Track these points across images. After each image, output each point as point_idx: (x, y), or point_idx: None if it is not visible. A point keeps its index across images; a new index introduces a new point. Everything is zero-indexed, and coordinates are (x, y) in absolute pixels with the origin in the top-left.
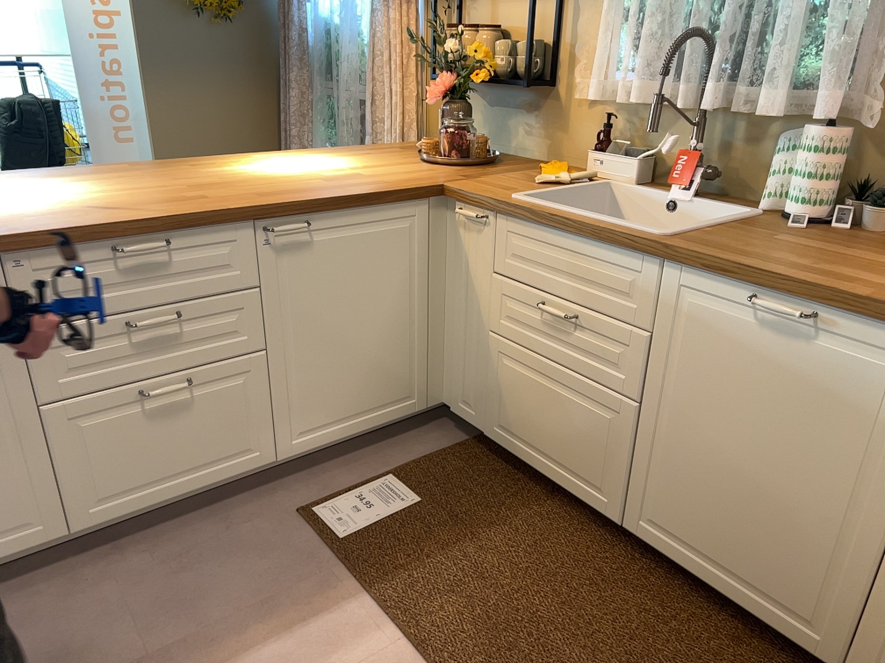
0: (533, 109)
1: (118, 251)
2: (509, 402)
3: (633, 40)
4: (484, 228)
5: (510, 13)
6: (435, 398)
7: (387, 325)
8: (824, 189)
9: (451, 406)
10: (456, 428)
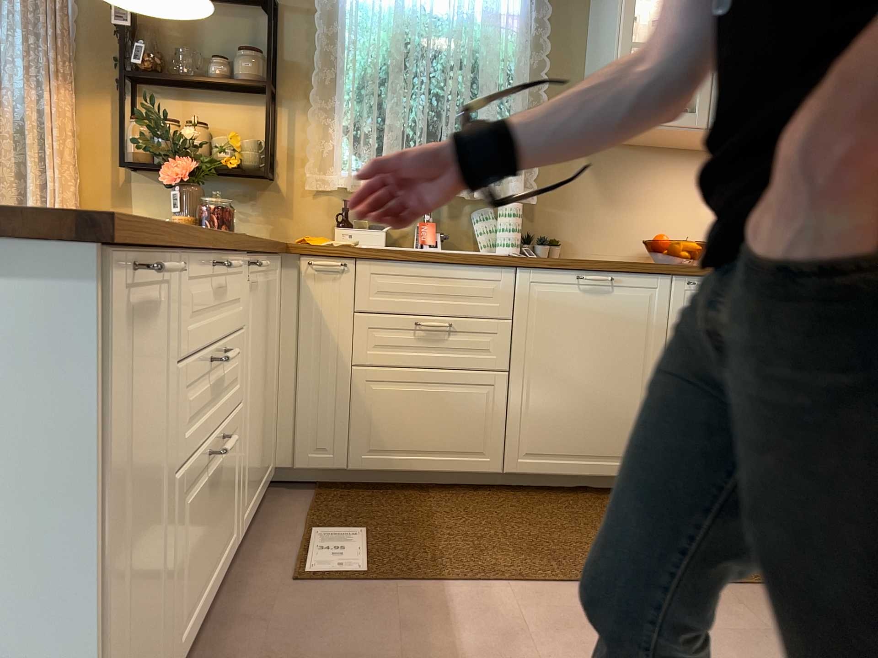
0: (250, 198)
1: (220, 267)
2: (379, 425)
3: (372, 145)
4: (339, 275)
5: (213, 115)
6: (273, 462)
7: (268, 381)
8: (521, 235)
9: (288, 466)
10: (292, 490)
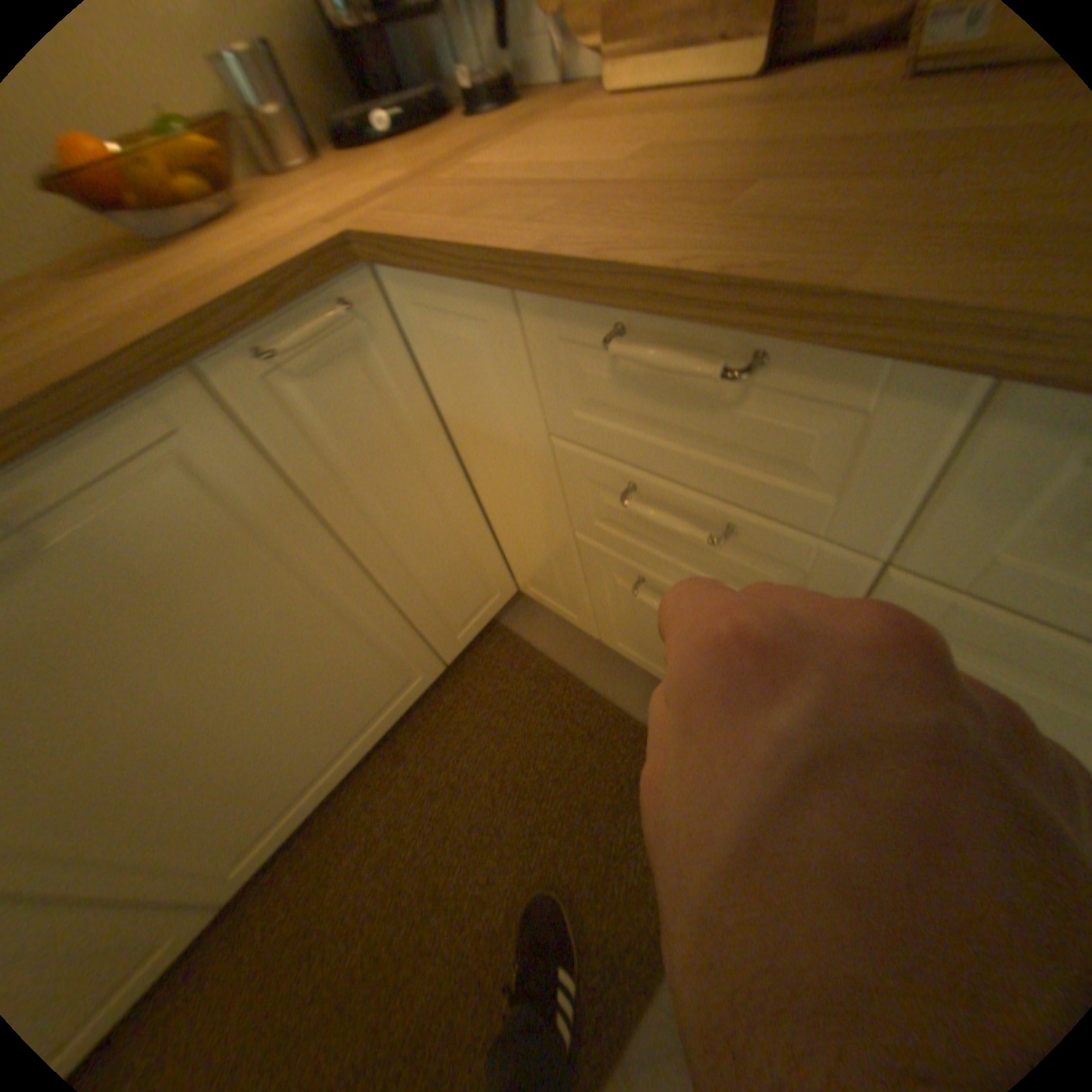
0: None
1: None
2: None
3: None
4: None
5: None
6: None
7: None
8: None
9: None
10: None
